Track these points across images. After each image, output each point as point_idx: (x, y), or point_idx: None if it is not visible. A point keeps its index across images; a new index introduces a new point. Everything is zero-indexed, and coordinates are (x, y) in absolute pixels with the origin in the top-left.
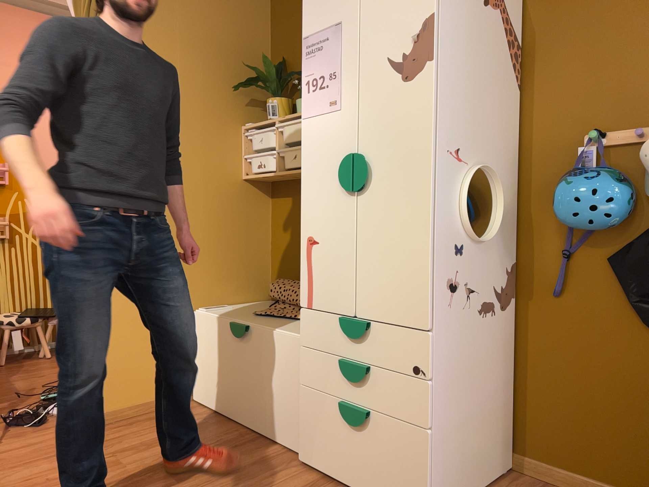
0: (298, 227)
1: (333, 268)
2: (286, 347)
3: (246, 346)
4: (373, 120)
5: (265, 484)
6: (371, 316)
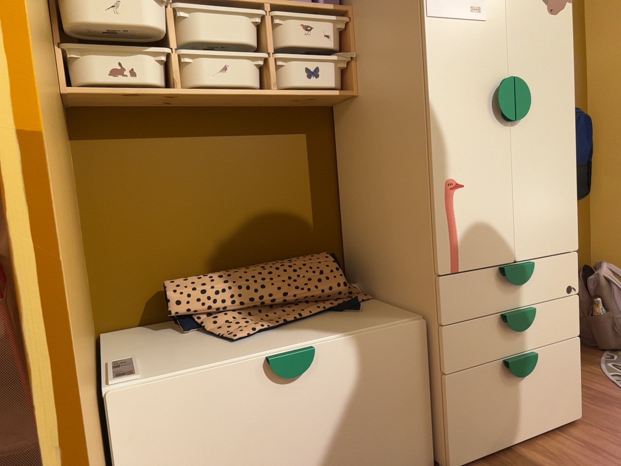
0: (160, 191)
1: (486, 213)
2: (396, 343)
3: (308, 384)
4: (523, 45)
5: None
6: (531, 254)
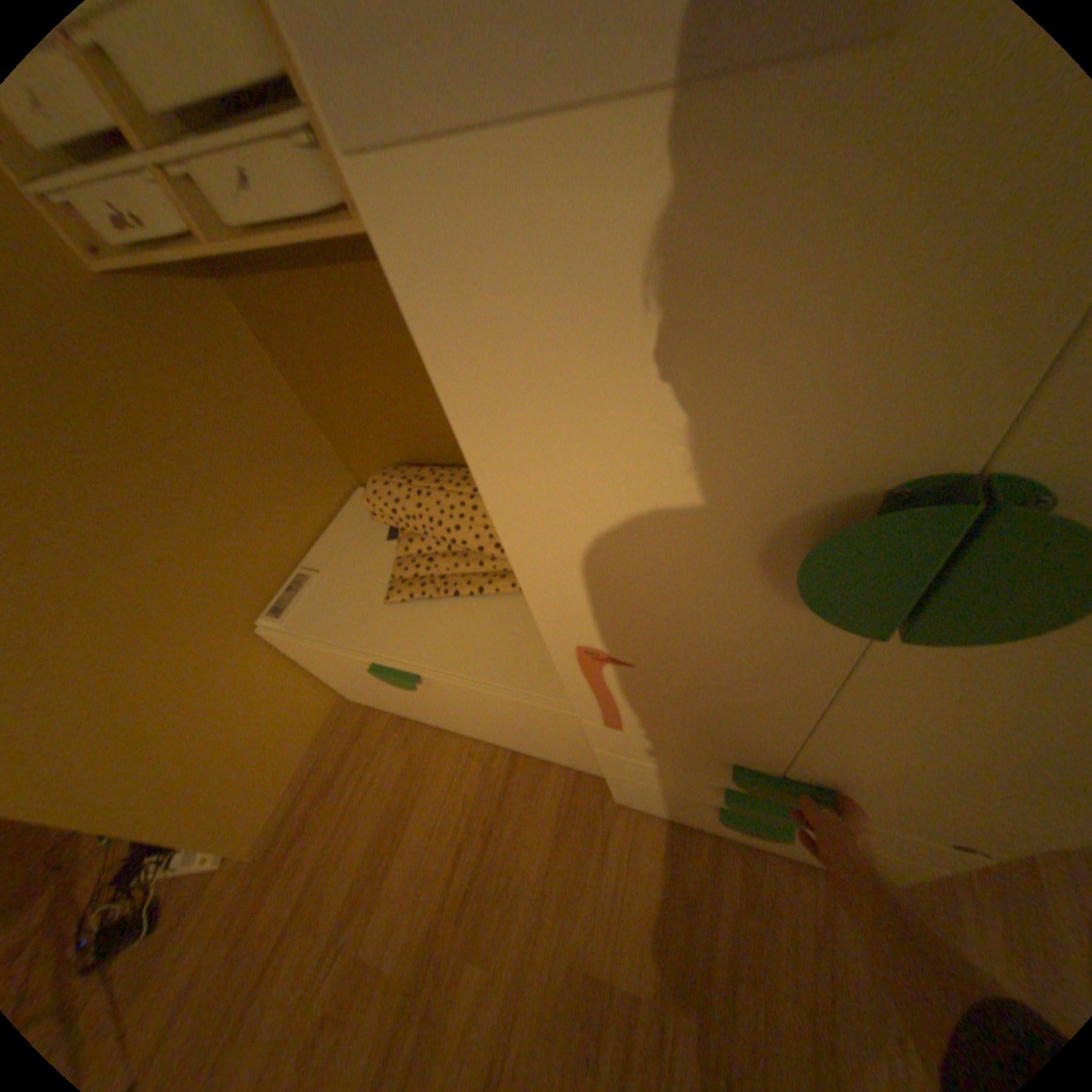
0: (344, 350)
1: (703, 712)
2: (536, 711)
3: (429, 689)
4: None
5: (609, 888)
6: (842, 787)
